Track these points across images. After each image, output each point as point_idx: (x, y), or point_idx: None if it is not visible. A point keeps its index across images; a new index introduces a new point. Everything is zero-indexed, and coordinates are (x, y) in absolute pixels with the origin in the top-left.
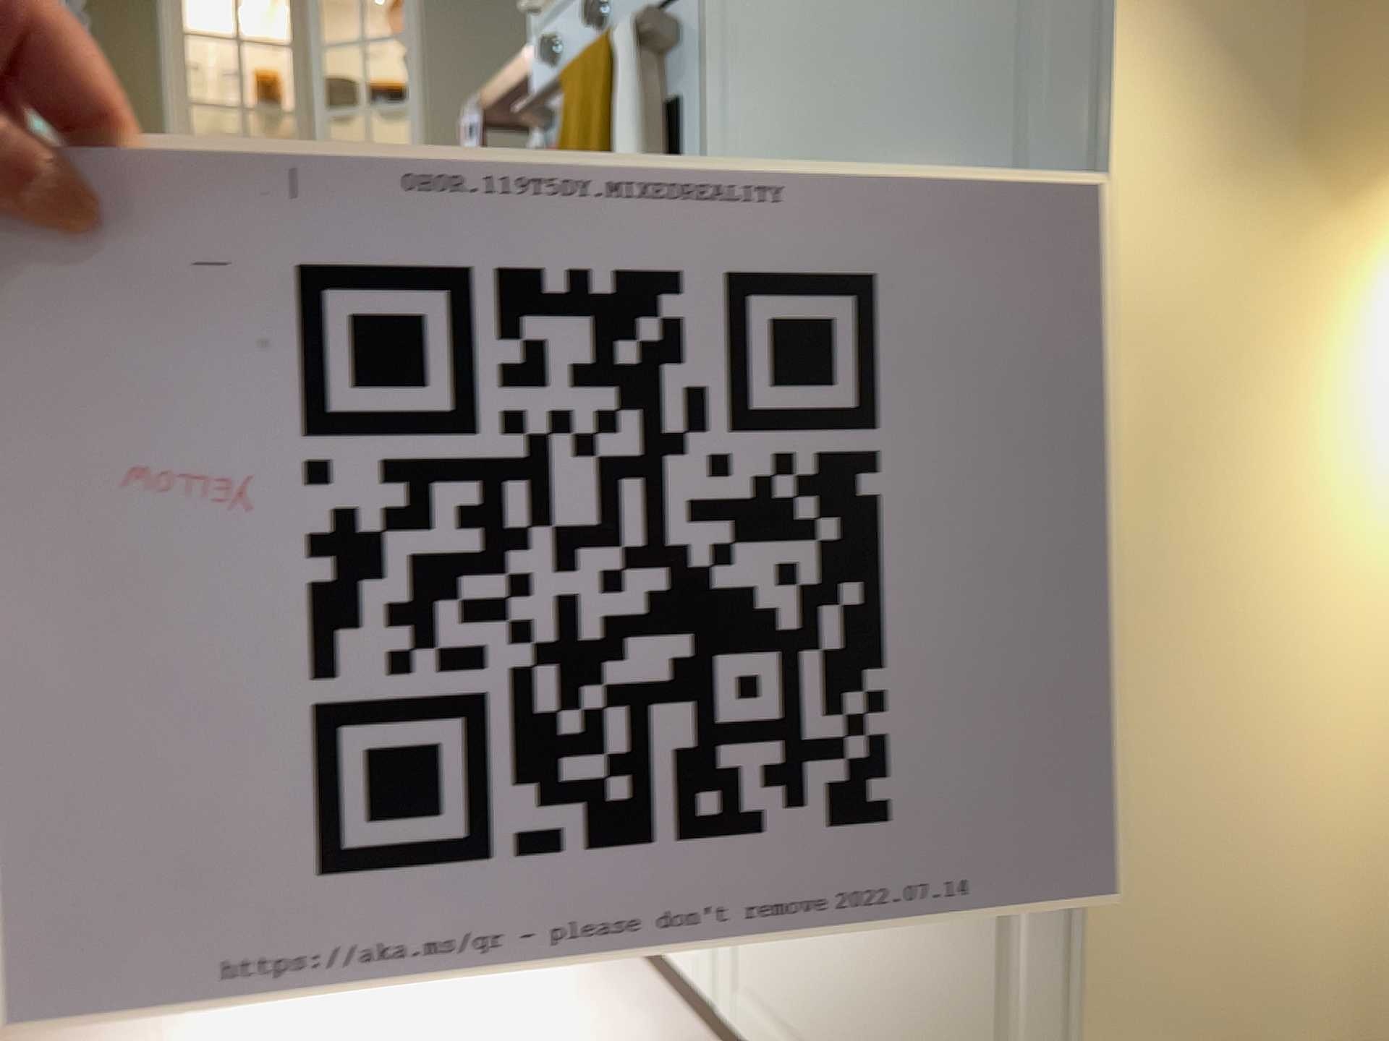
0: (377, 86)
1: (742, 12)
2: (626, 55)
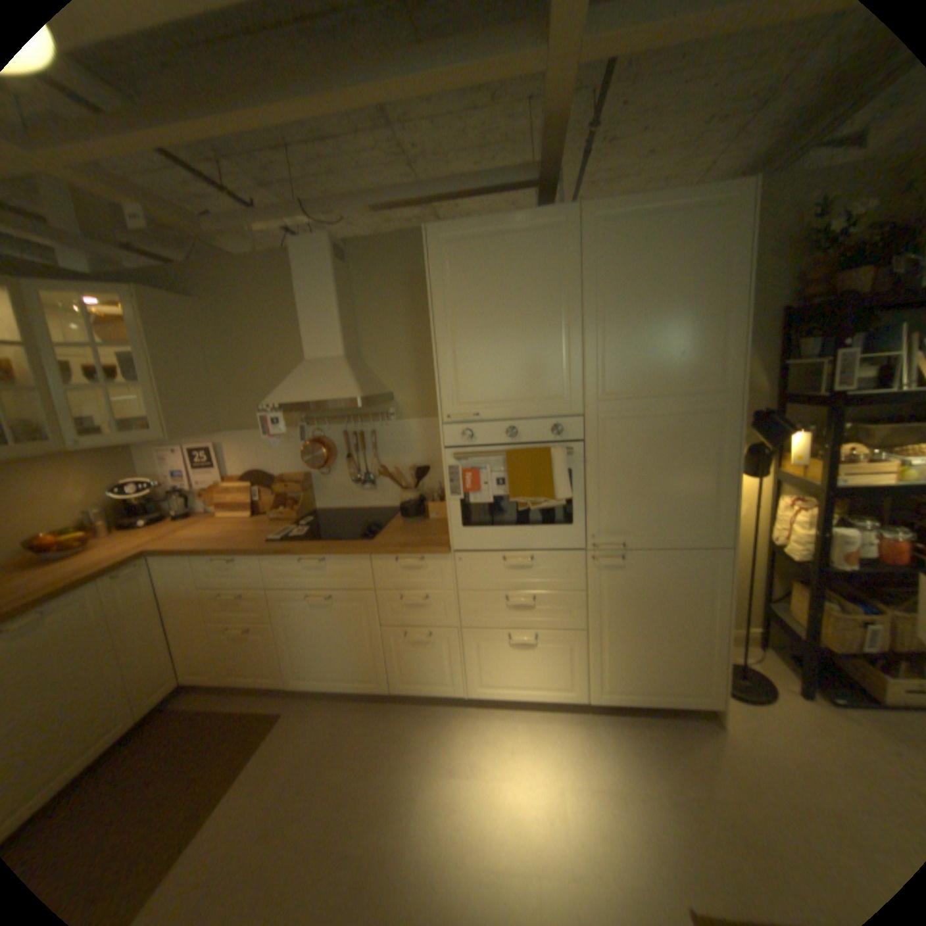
0: (82, 367)
1: (602, 455)
2: (556, 460)
